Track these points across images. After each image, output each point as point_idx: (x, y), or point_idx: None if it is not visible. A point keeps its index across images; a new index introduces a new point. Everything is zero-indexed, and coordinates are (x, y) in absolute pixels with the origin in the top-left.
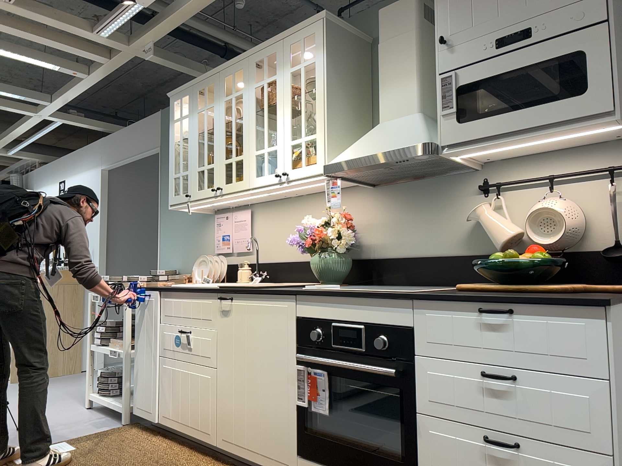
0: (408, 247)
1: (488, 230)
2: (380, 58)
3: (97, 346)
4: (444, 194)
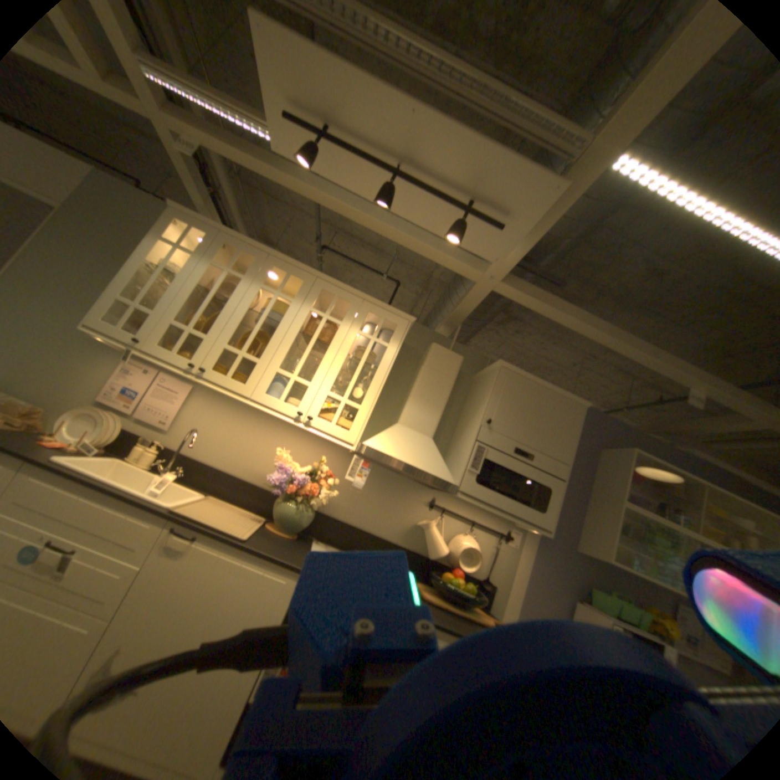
0: (358, 520)
1: (430, 542)
2: (422, 378)
3: None
4: (404, 494)
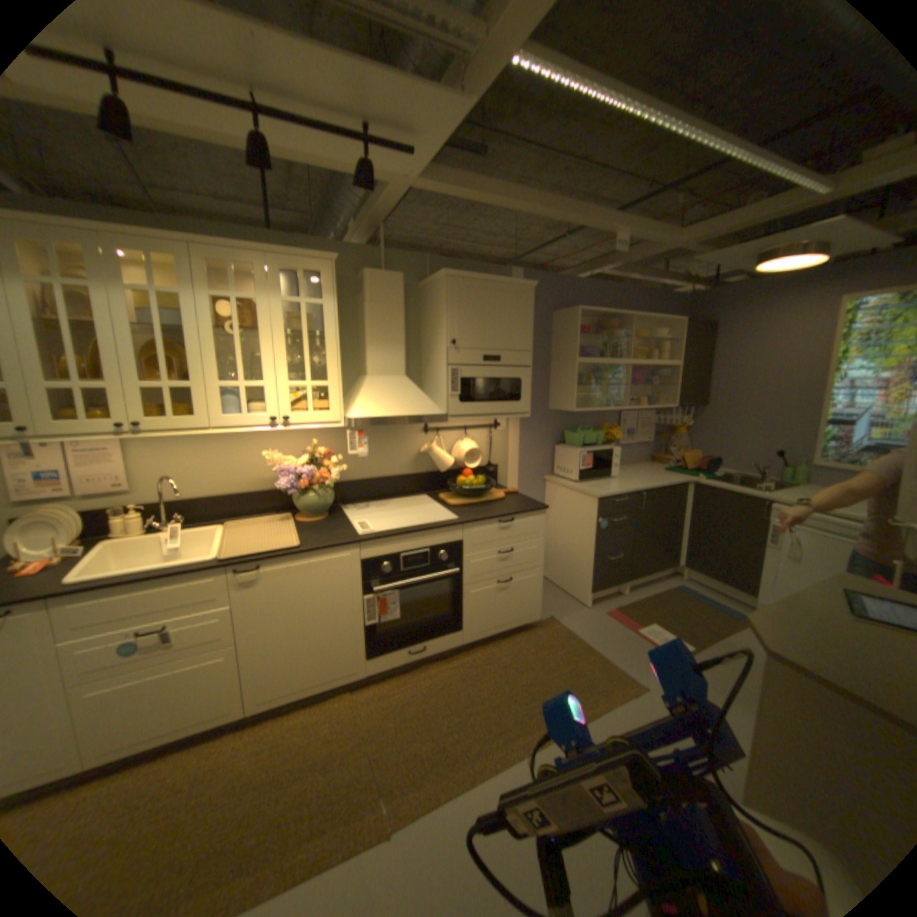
0: (369, 472)
1: (436, 461)
2: (371, 317)
3: None
4: (398, 433)
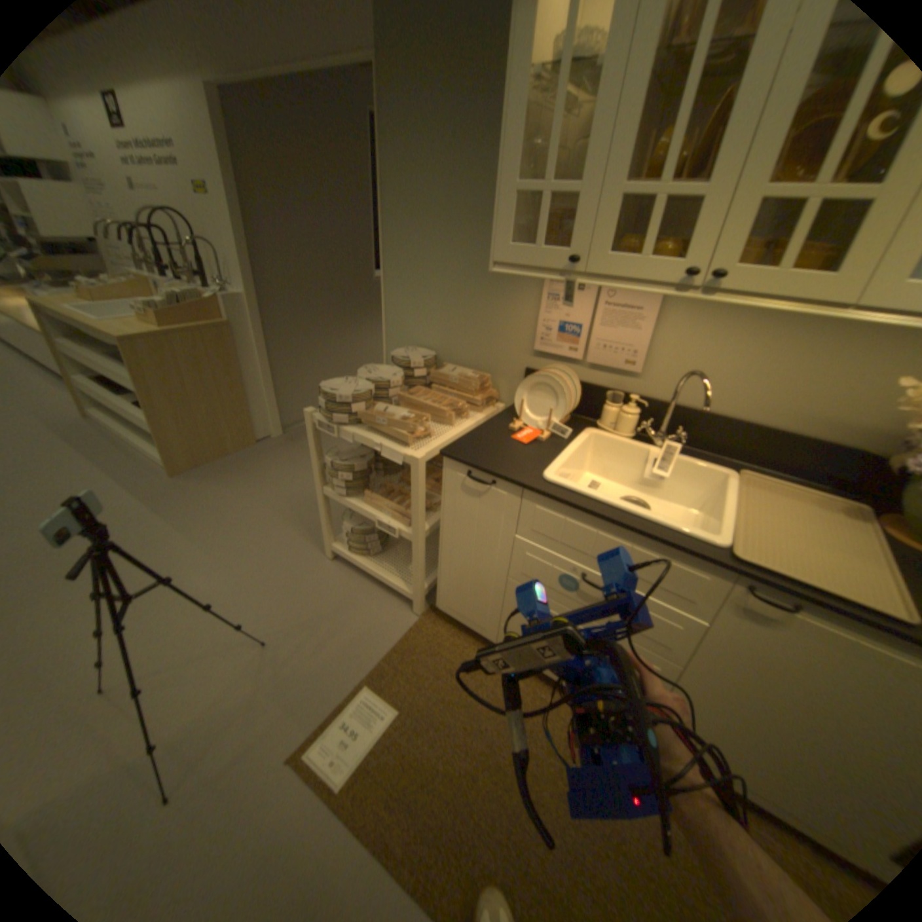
0: None
1: None
2: None
3: (338, 498)
4: None
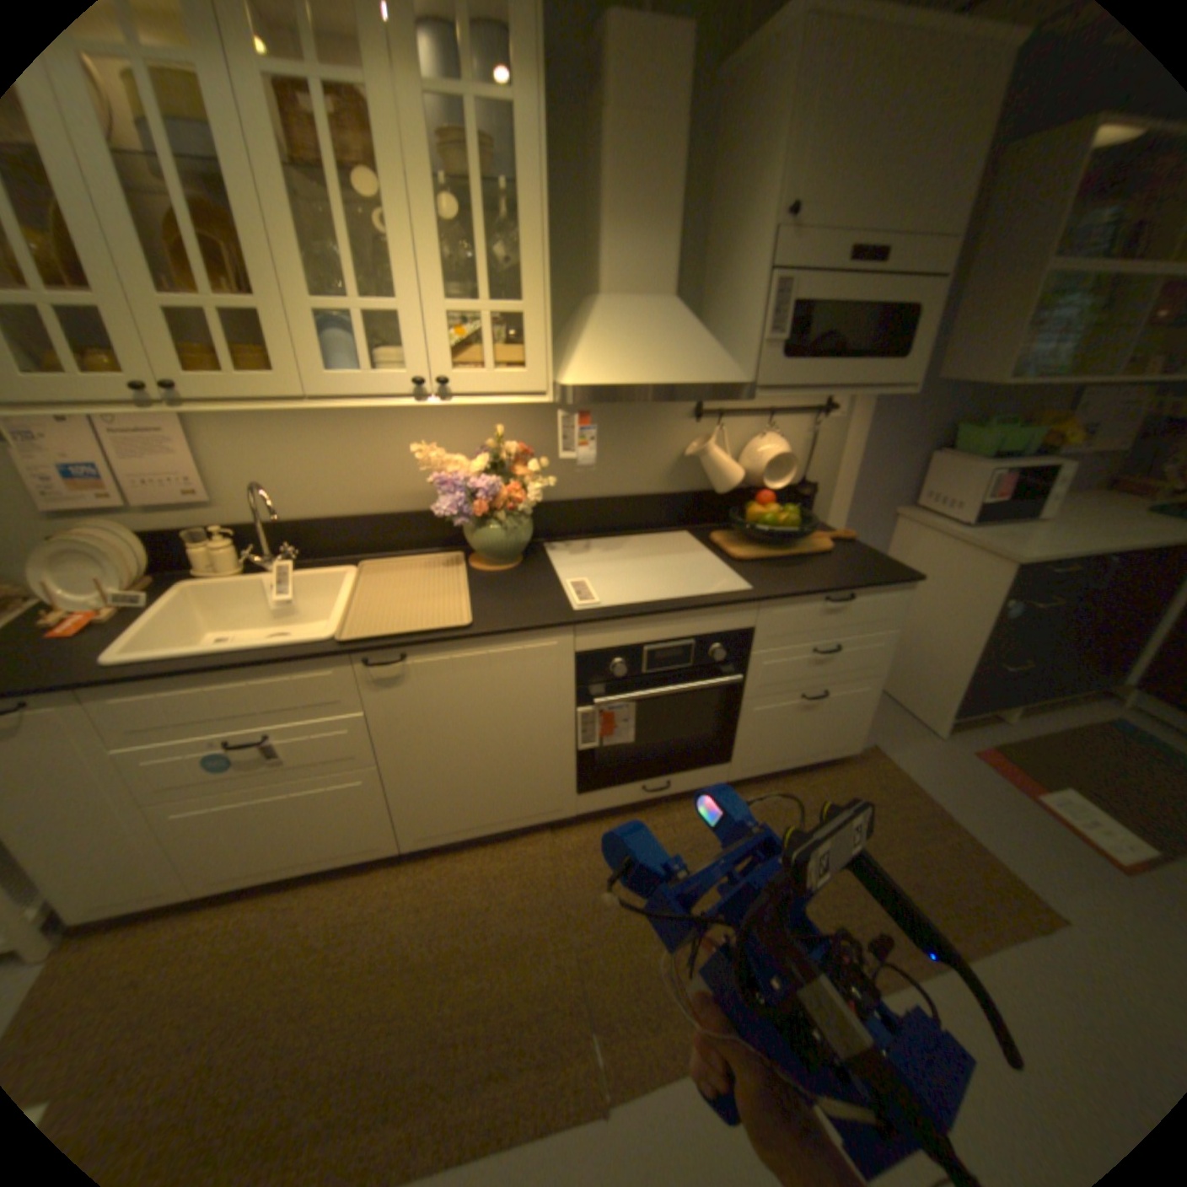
0: (593, 486)
1: (713, 471)
2: (616, 147)
3: None
4: (649, 415)
